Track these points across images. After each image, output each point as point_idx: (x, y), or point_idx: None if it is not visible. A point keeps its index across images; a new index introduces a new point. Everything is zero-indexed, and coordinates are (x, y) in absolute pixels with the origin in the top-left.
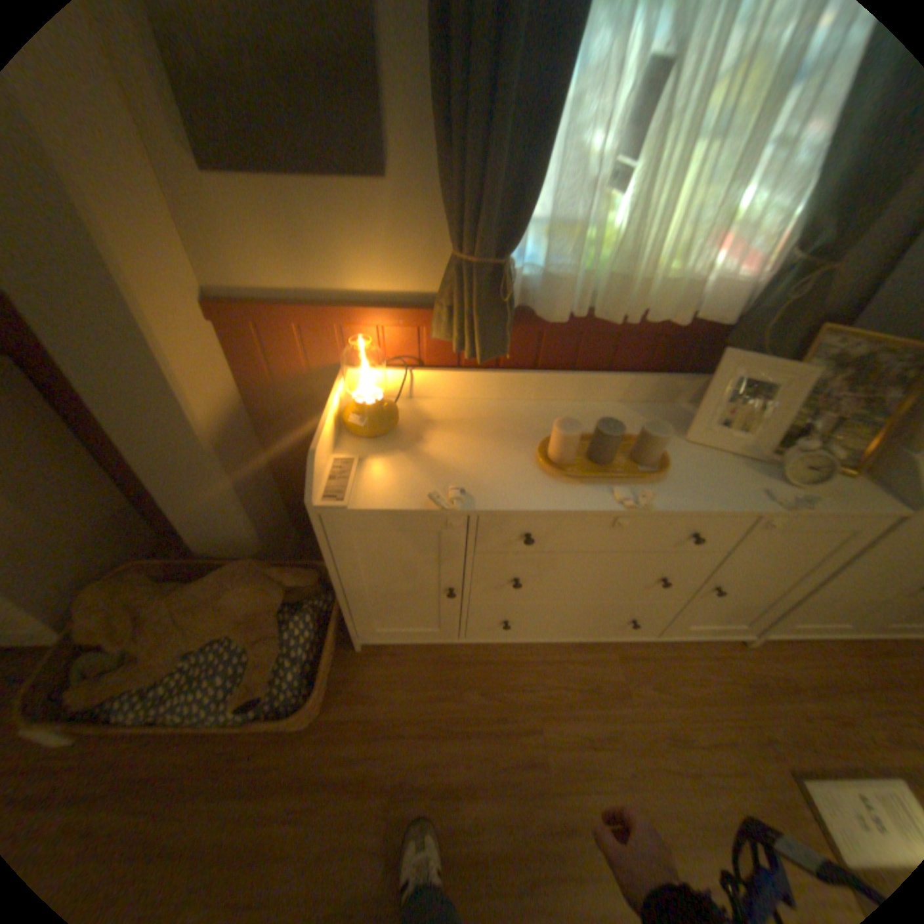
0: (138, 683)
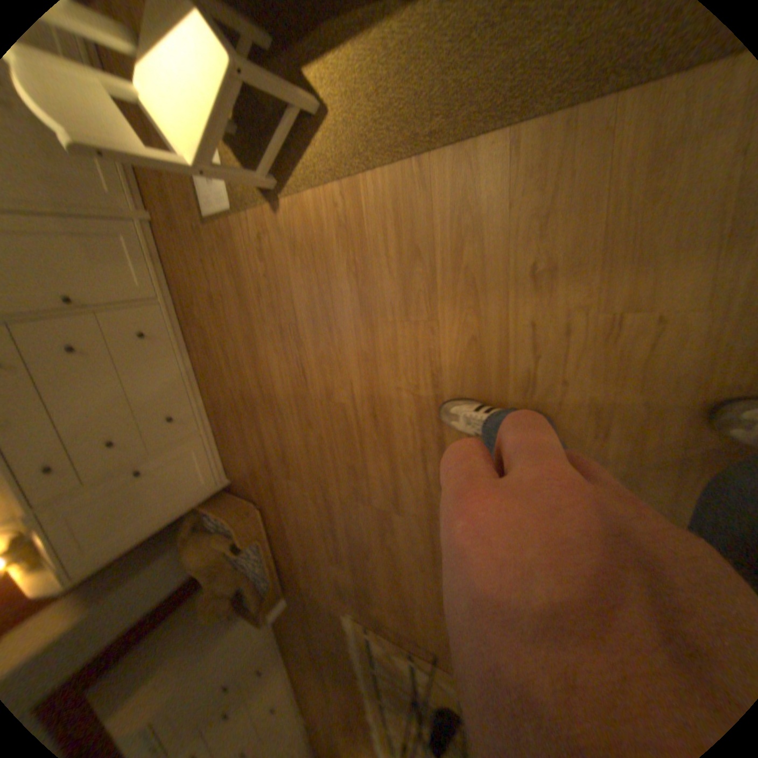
0: (247, 585)
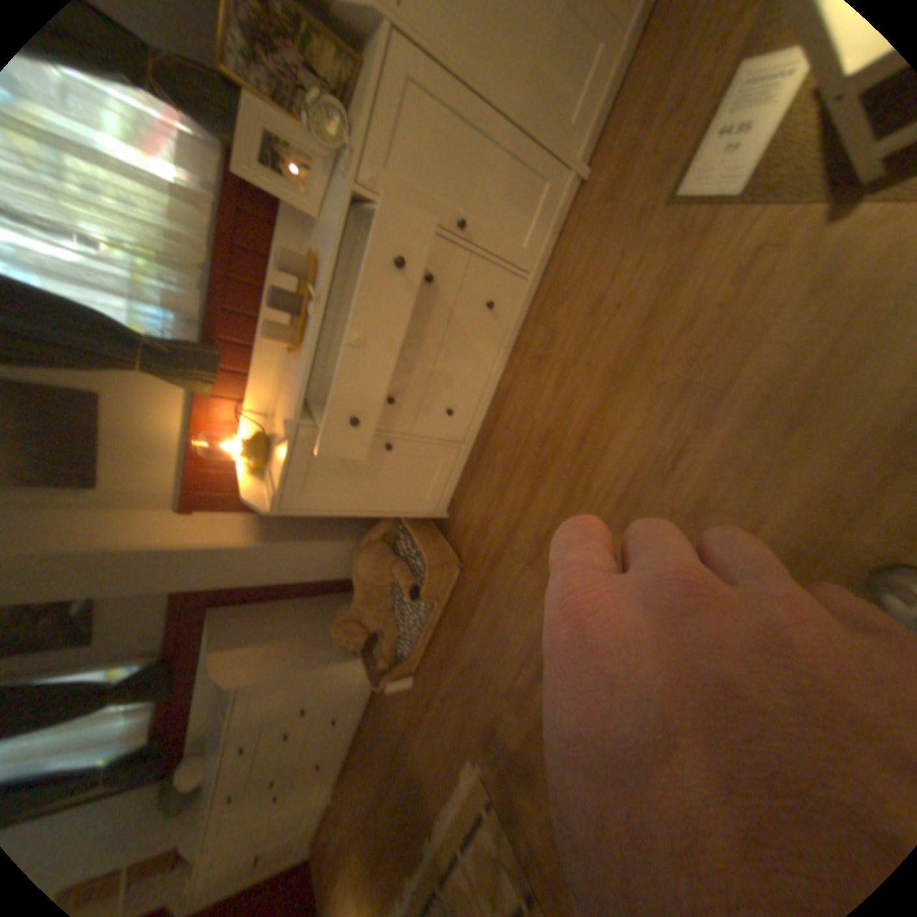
0: (390, 633)
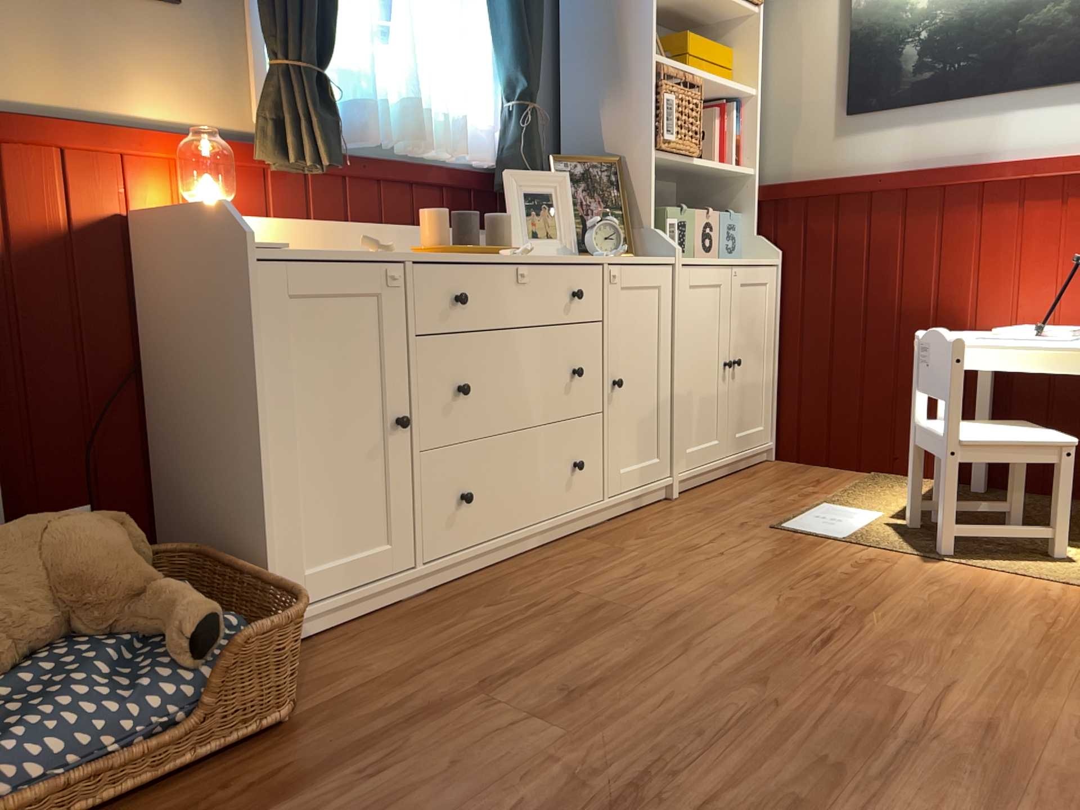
0: None
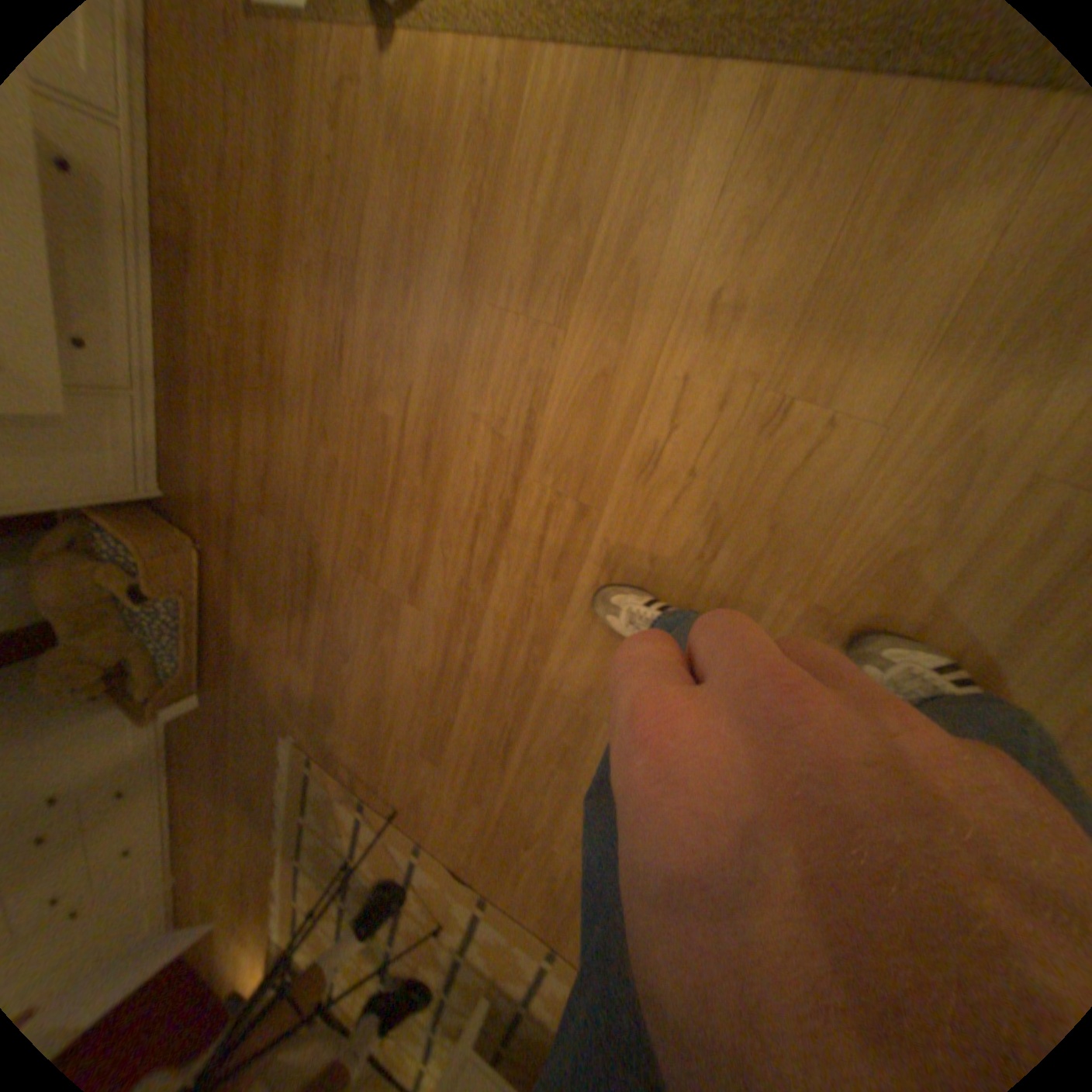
0: (140, 660)
